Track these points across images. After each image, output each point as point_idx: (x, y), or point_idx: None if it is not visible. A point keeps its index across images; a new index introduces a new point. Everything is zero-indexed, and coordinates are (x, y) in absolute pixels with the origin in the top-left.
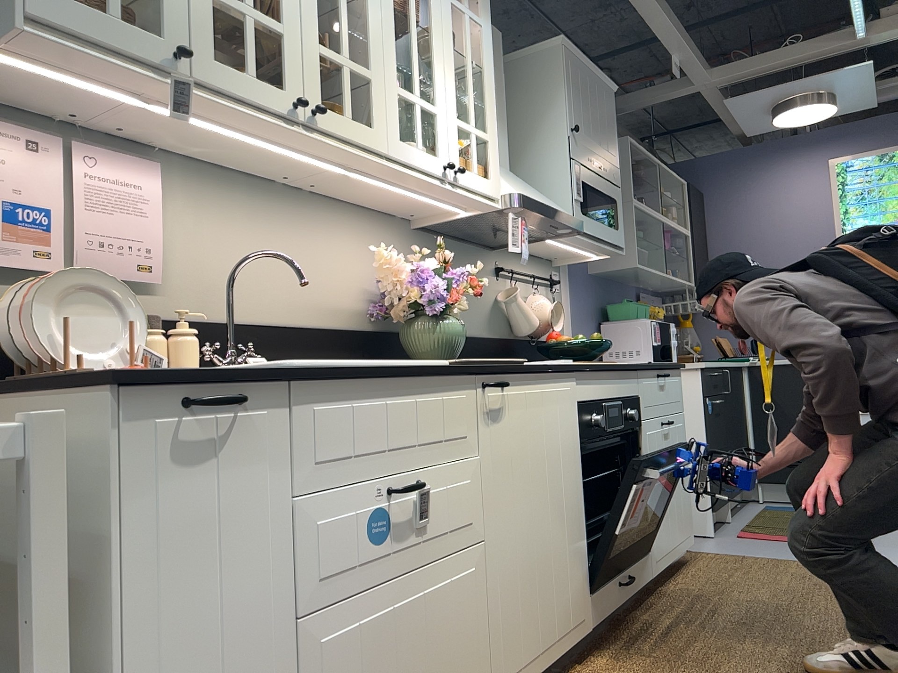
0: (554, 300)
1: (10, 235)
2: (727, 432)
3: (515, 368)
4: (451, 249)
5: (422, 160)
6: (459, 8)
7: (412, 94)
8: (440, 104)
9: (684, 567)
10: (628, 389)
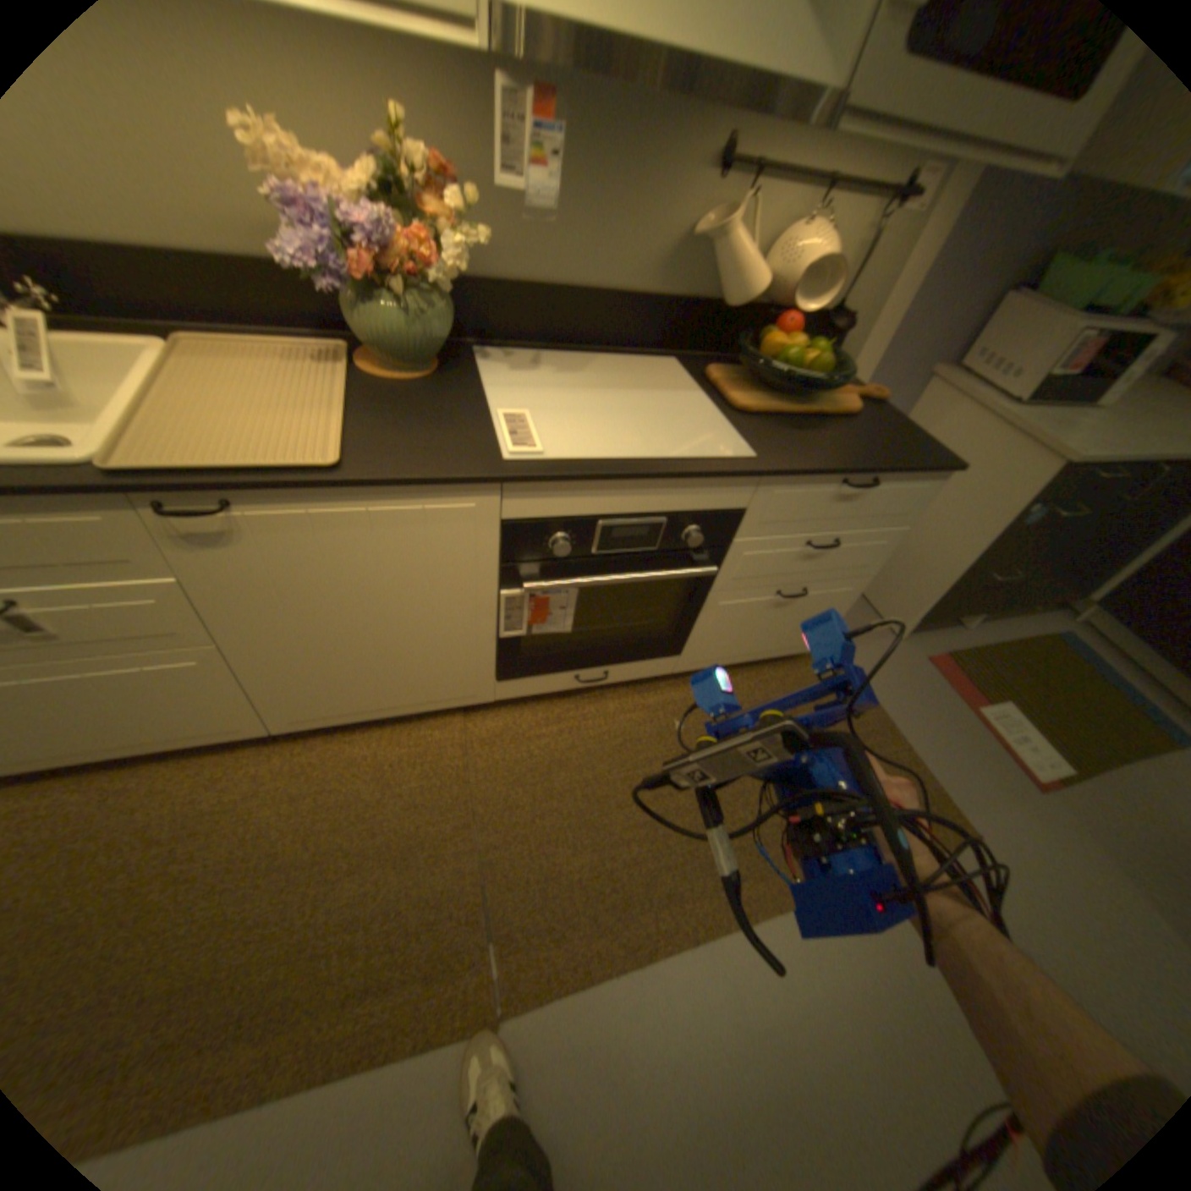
0: (872, 234)
1: None
2: (1063, 547)
3: (249, 487)
4: (580, 103)
5: None
6: None
7: None
8: None
9: (774, 664)
10: (699, 501)
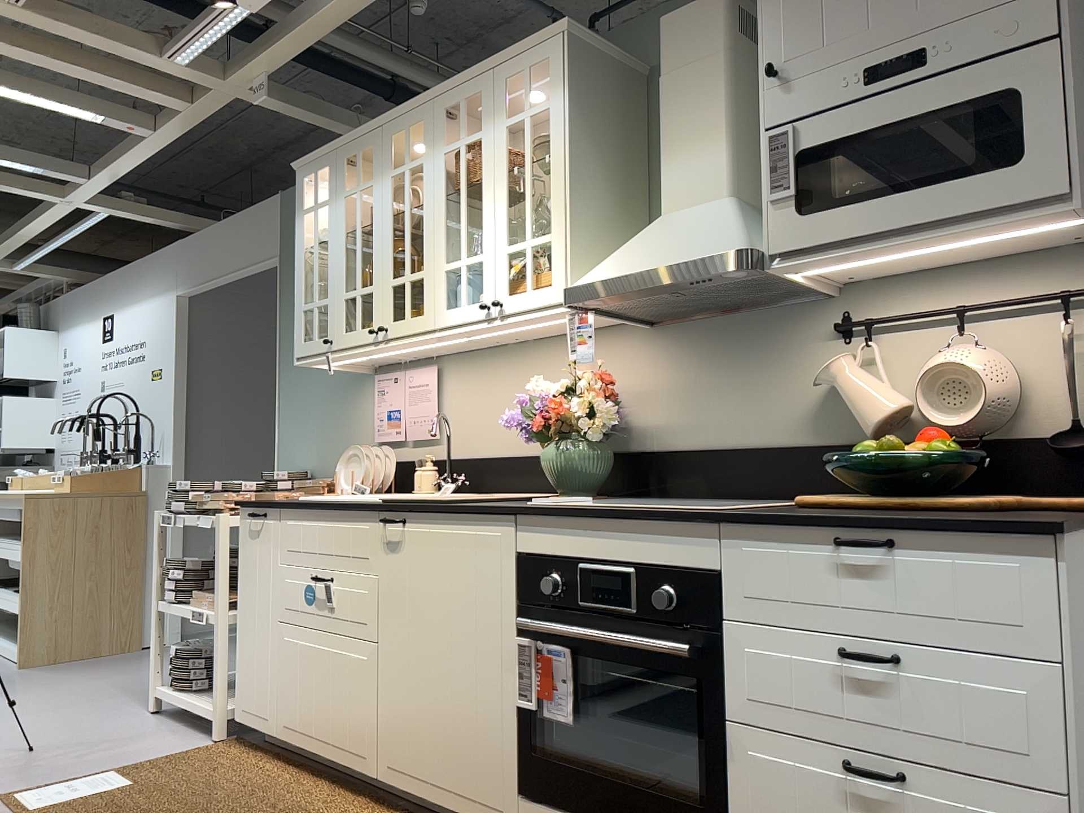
0: (1059, 342)
1: (387, 426)
2: None
3: (409, 507)
4: (719, 330)
5: (463, 313)
6: (515, 122)
7: (457, 259)
8: (485, 247)
9: None
10: (664, 553)
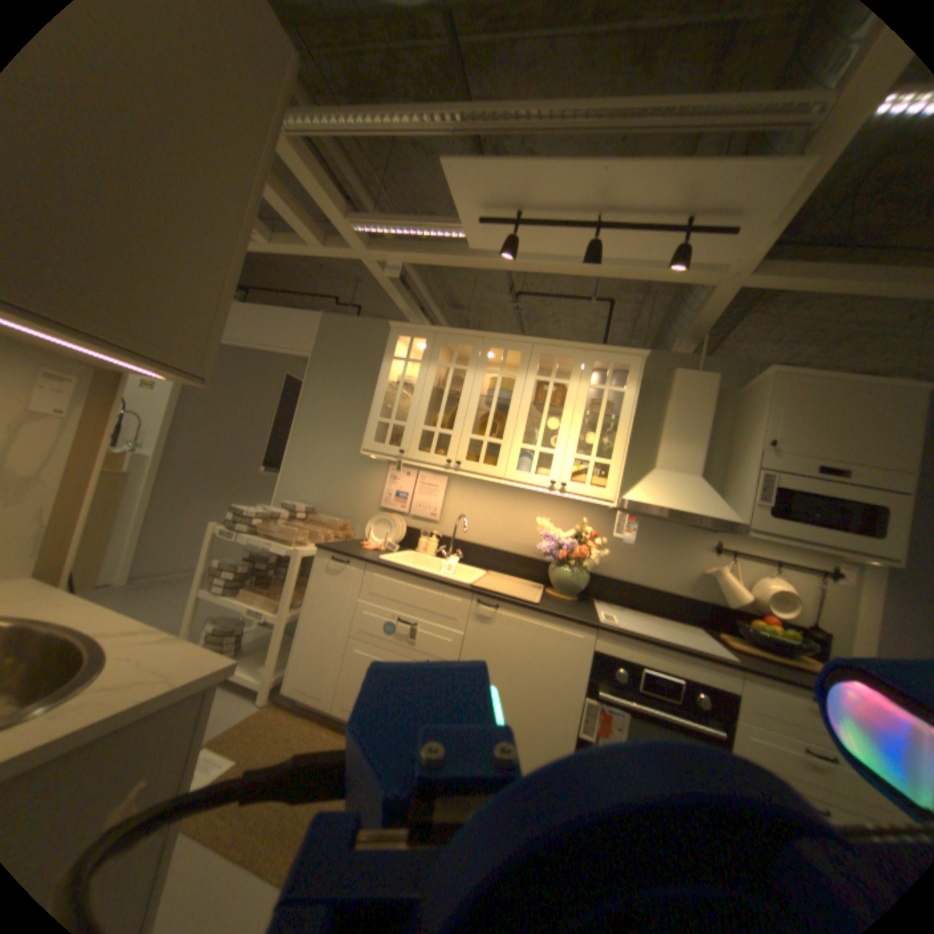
0: (820, 591)
1: (396, 501)
2: None
3: (507, 601)
4: (650, 526)
5: (531, 479)
6: (597, 387)
7: (533, 446)
8: (558, 448)
9: None
10: (706, 678)
